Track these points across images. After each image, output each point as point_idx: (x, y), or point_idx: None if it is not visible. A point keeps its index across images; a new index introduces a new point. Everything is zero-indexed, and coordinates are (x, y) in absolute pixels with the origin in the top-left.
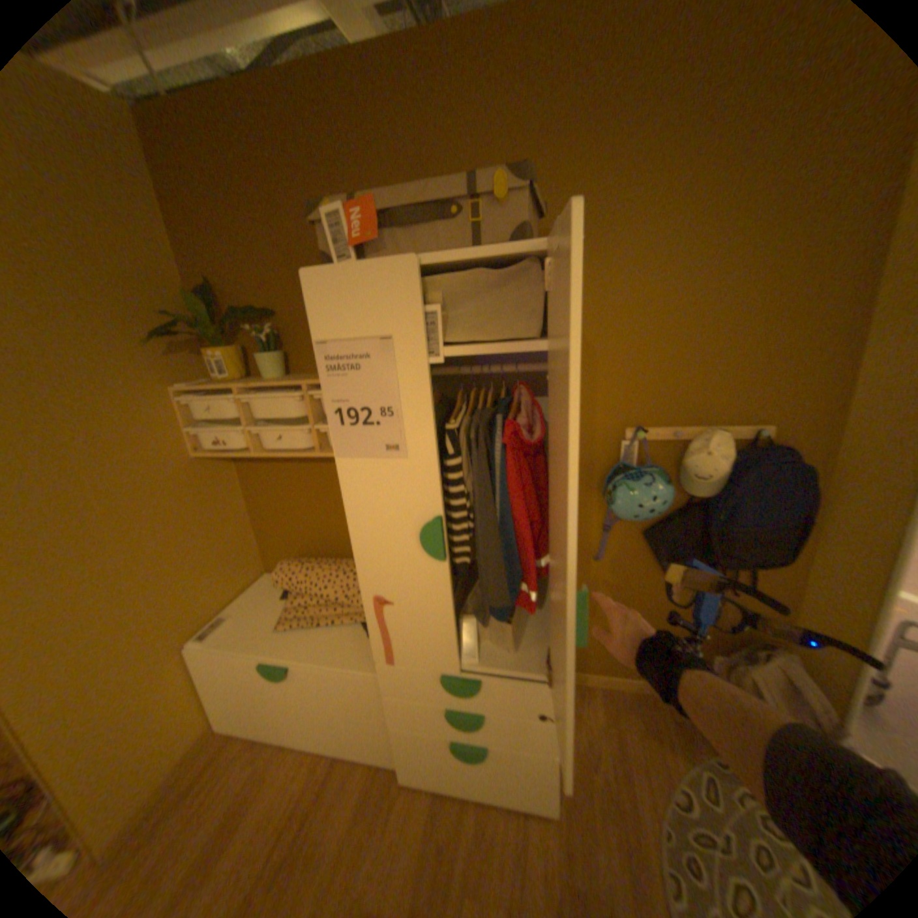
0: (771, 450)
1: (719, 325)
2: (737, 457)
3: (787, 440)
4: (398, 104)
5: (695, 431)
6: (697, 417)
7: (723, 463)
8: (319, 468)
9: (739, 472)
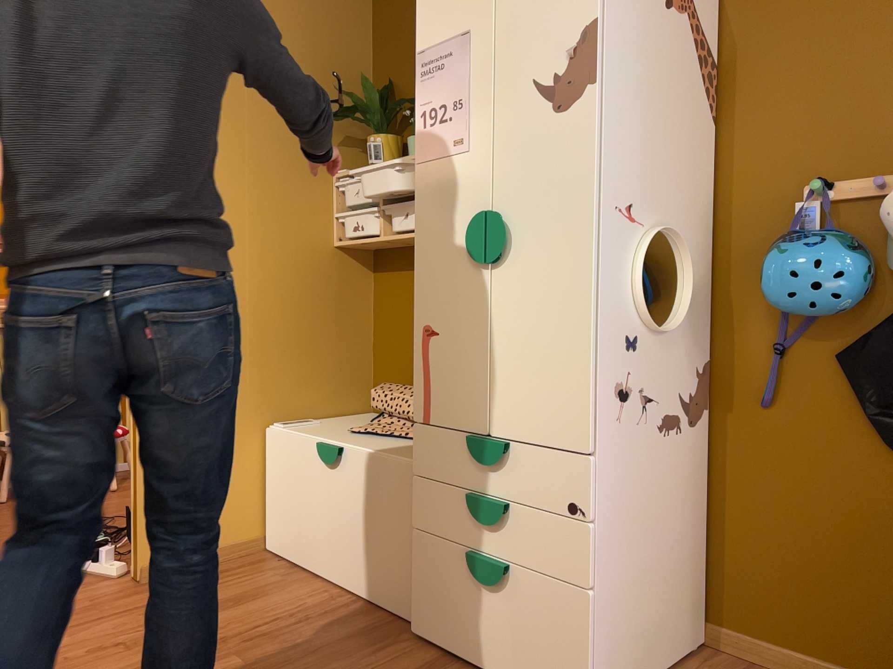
0: None
1: None
2: None
3: None
4: None
5: None
6: None
7: None
8: None
9: None
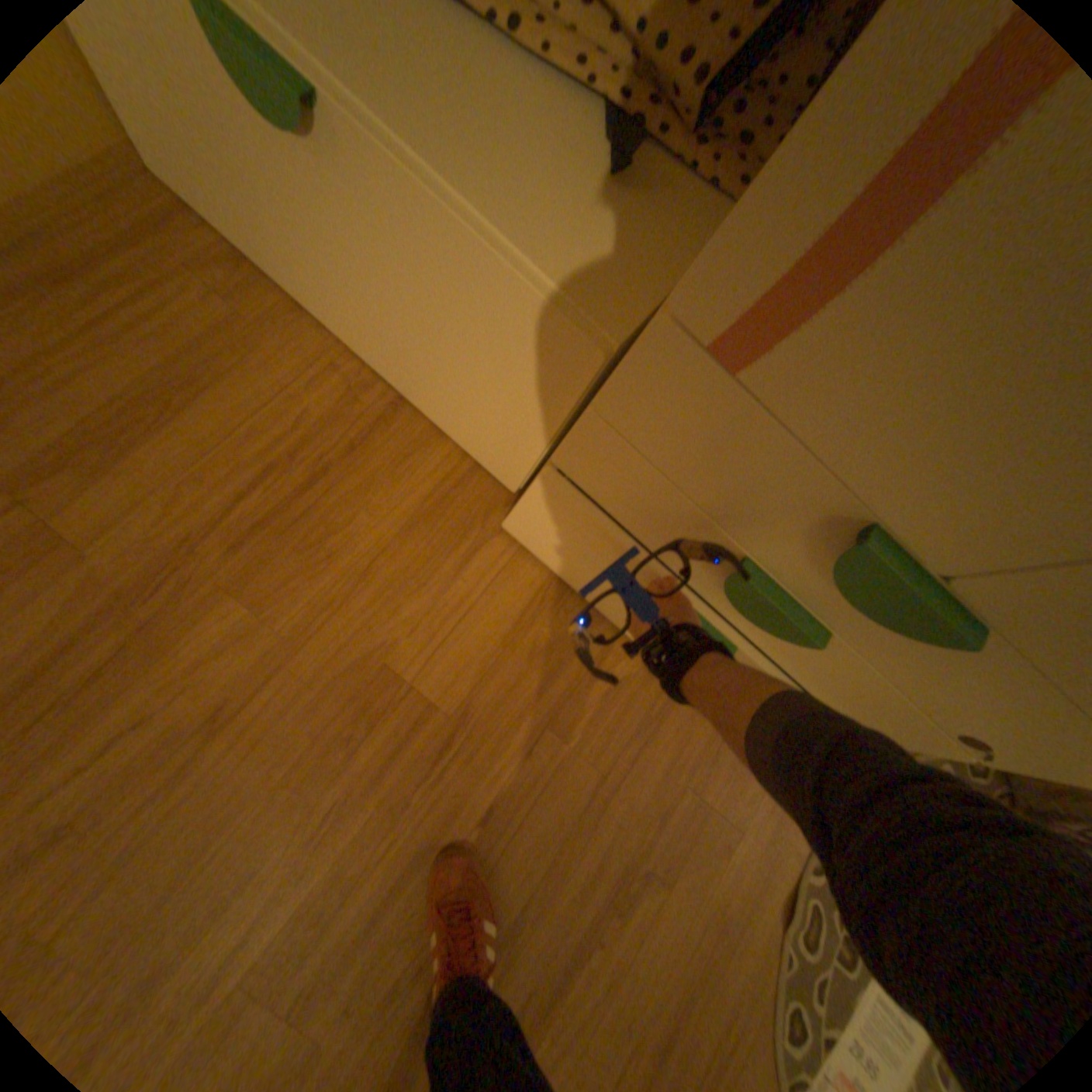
0: None
1: None
2: None
3: None
4: None
5: None
6: None
7: None
8: None
9: None
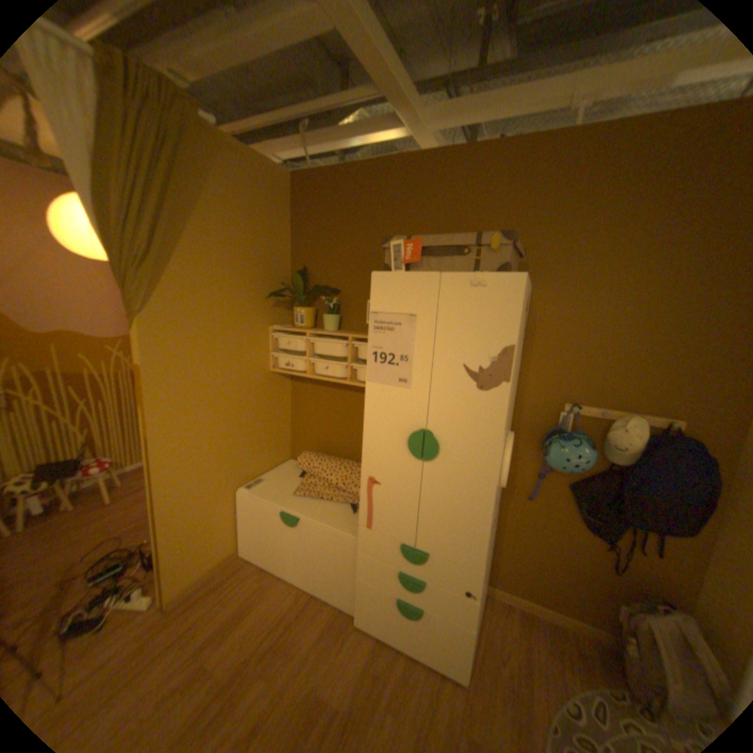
0: (680, 439)
1: (645, 342)
2: (651, 439)
3: (696, 435)
4: (442, 183)
5: (619, 415)
6: (622, 405)
7: (638, 441)
8: (344, 394)
9: (651, 451)
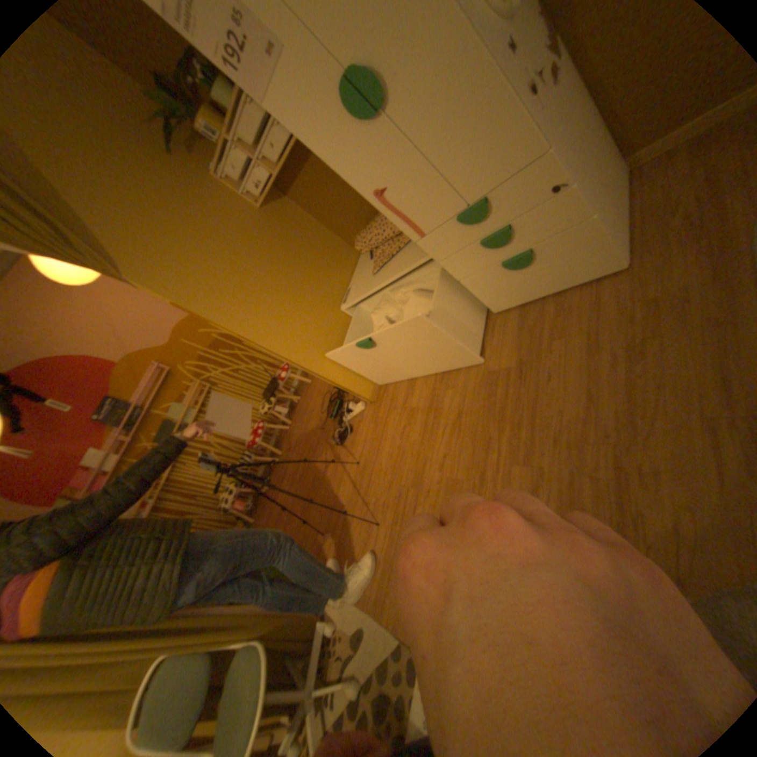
0: None
1: None
2: None
3: None
4: None
5: None
6: None
7: None
8: None
9: None
